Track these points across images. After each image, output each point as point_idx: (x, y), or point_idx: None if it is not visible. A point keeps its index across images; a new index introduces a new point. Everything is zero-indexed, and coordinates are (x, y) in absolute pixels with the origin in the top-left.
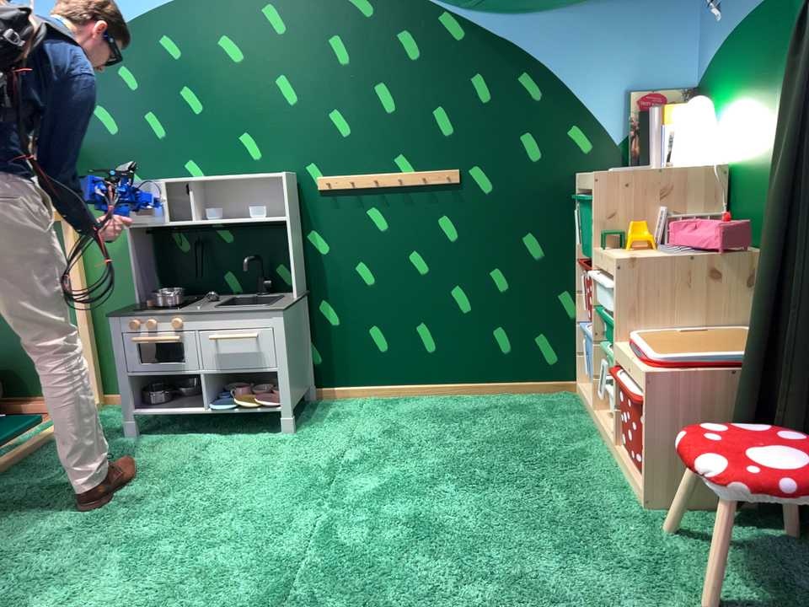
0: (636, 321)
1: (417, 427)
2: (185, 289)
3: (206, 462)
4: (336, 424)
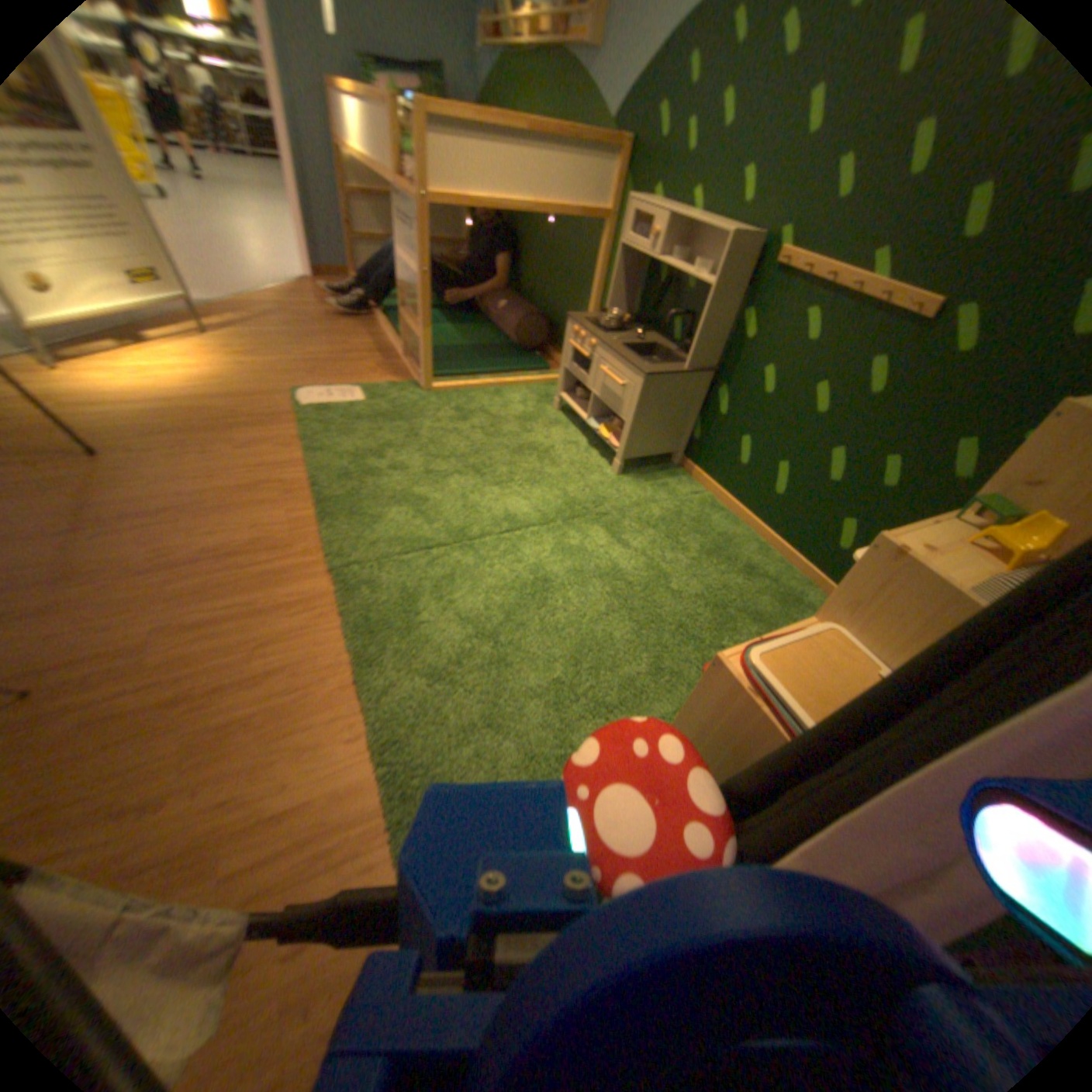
0: (850, 617)
1: (689, 537)
2: (649, 318)
3: (552, 453)
4: (653, 490)
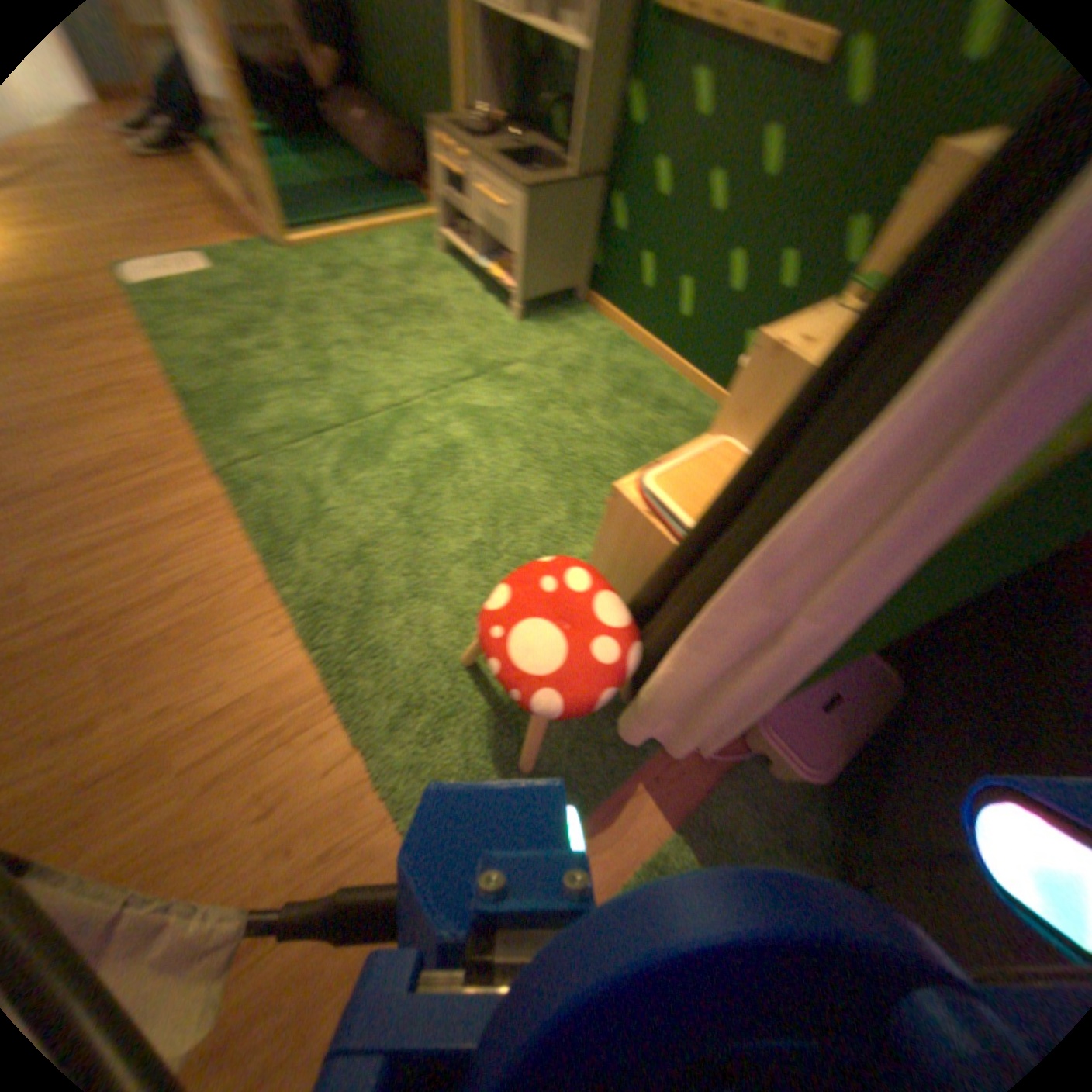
0: (738, 425)
1: (597, 378)
2: (524, 112)
3: (441, 304)
4: (556, 333)
